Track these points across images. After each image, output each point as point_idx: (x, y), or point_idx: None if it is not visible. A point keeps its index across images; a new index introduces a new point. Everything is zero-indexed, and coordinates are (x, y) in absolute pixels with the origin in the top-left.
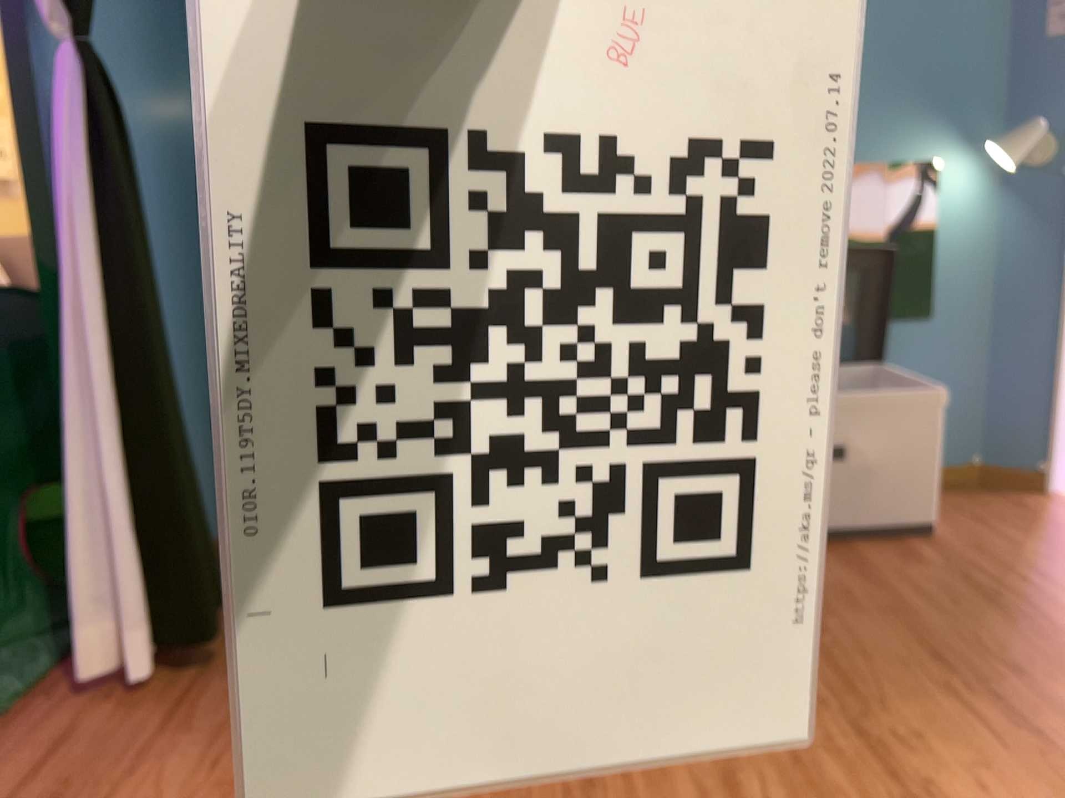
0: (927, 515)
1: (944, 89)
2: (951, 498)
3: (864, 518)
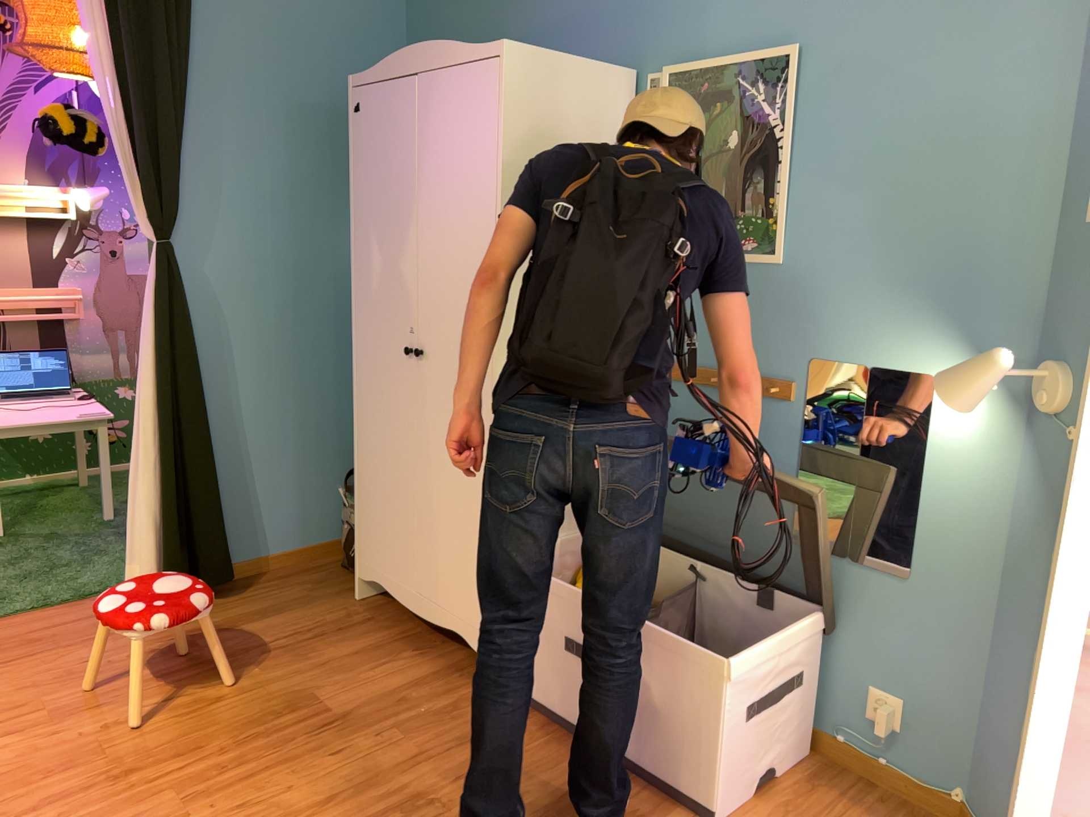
0: (710, 797)
1: (944, 284)
2: (863, 813)
3: (652, 761)
